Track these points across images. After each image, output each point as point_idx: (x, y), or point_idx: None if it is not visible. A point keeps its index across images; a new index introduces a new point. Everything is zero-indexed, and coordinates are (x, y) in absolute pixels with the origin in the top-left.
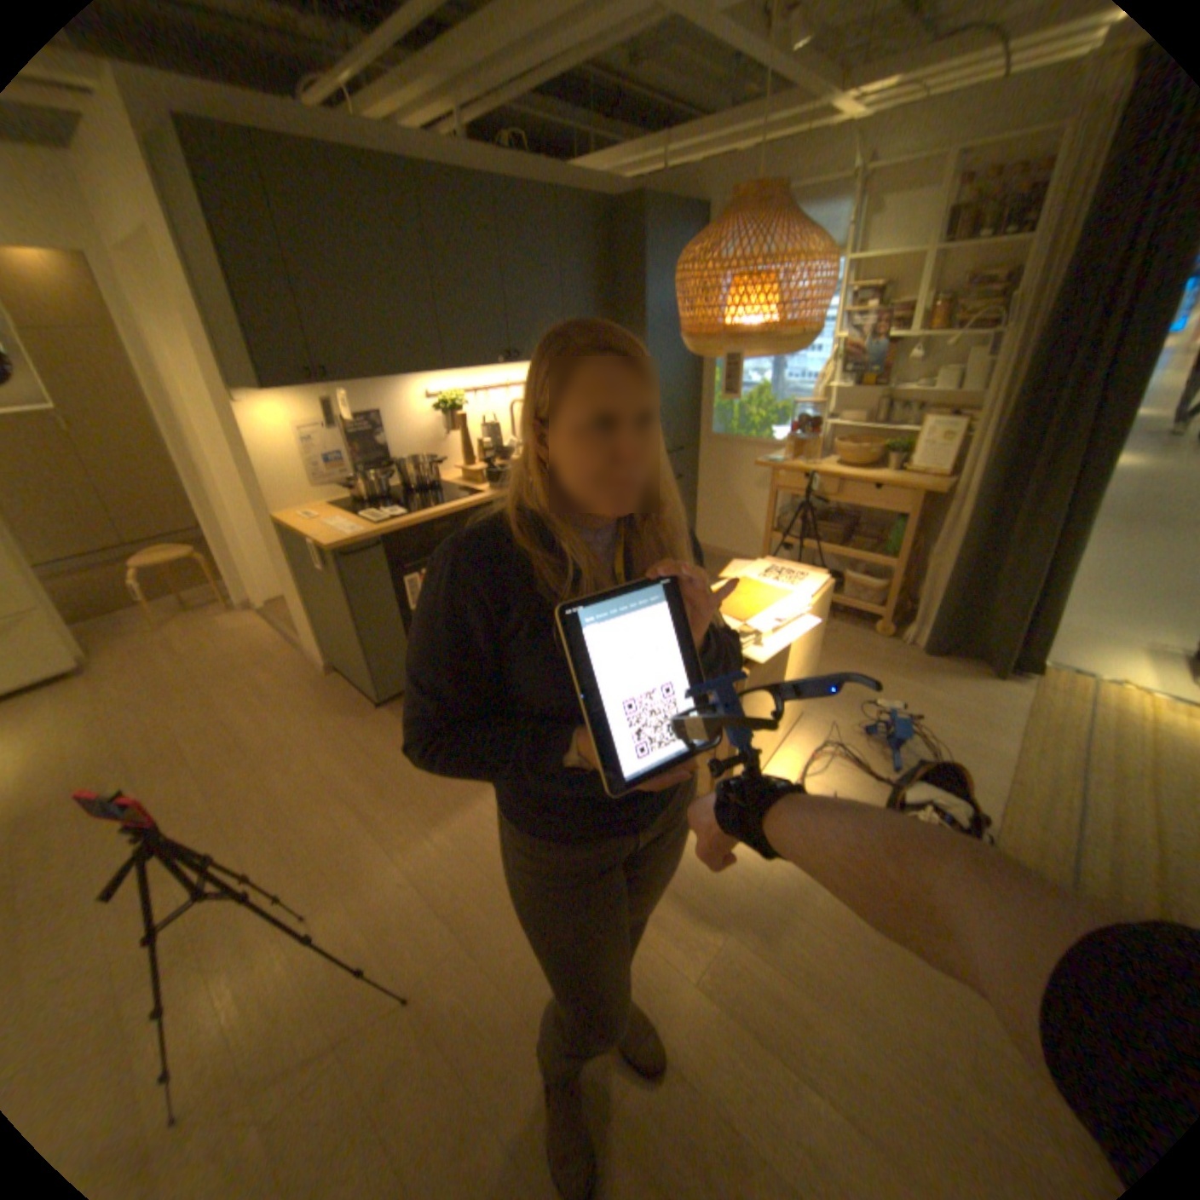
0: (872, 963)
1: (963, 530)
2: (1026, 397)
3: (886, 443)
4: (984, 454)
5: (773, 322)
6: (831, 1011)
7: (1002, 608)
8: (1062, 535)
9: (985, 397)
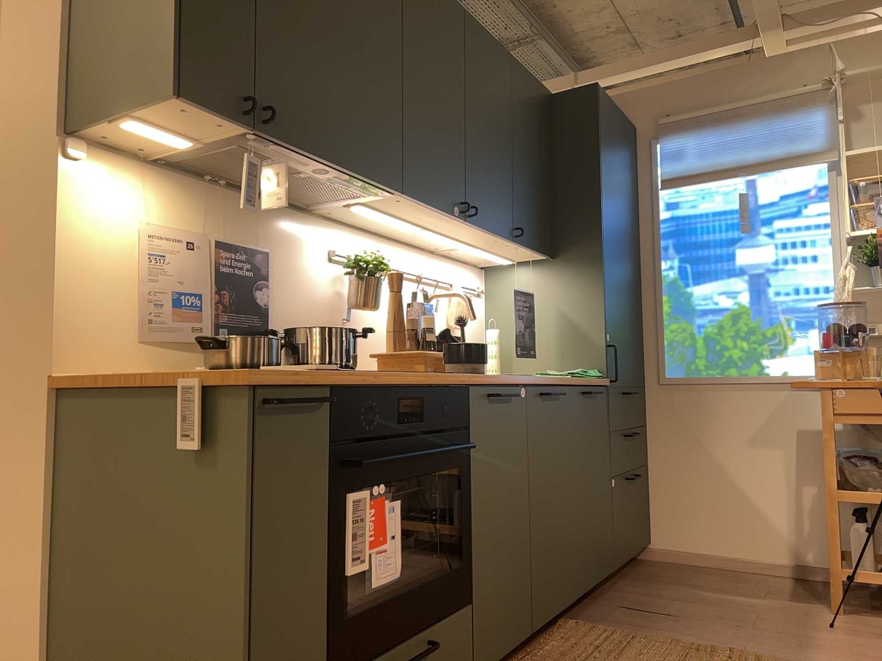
0: None
1: None
2: None
3: None
4: None
5: None
6: None
7: None
8: None
9: None
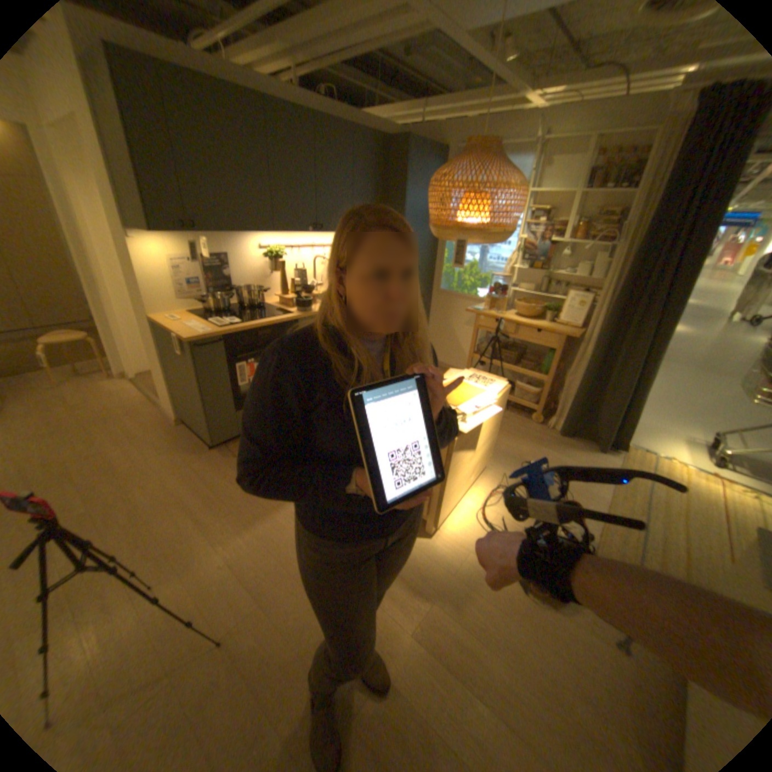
0: (520, 623)
1: (587, 361)
2: (628, 285)
3: (545, 305)
4: (602, 316)
5: (486, 223)
6: (494, 652)
7: (606, 410)
8: (643, 368)
9: (604, 282)
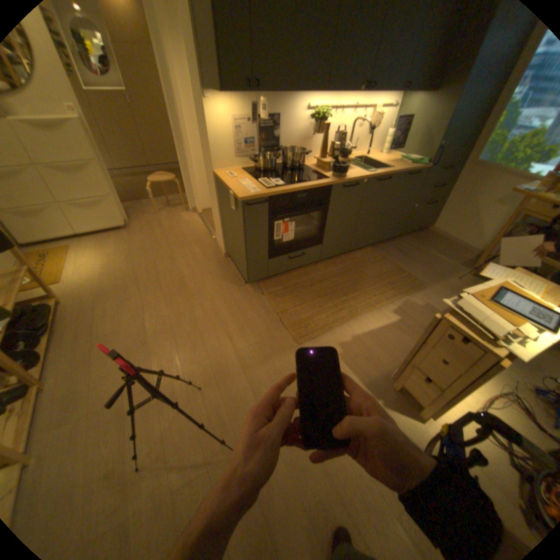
0: None
1: None
2: None
3: None
4: None
5: None
6: None
7: None
8: None
9: None
